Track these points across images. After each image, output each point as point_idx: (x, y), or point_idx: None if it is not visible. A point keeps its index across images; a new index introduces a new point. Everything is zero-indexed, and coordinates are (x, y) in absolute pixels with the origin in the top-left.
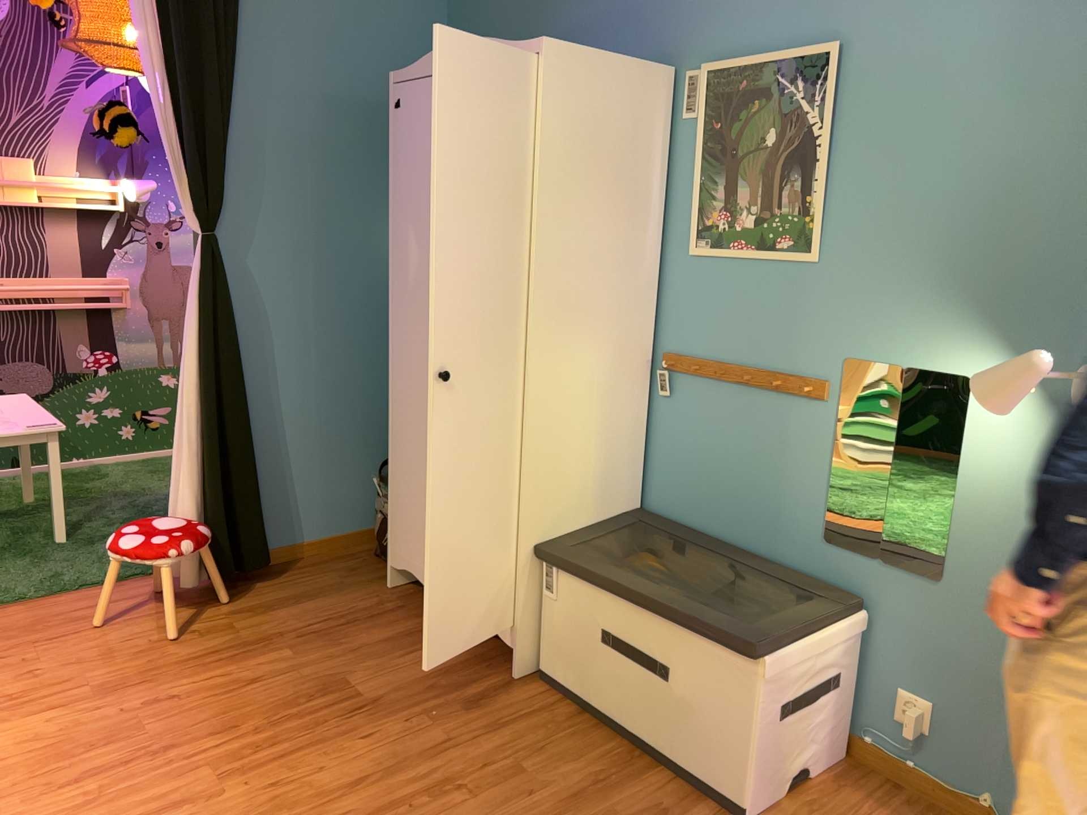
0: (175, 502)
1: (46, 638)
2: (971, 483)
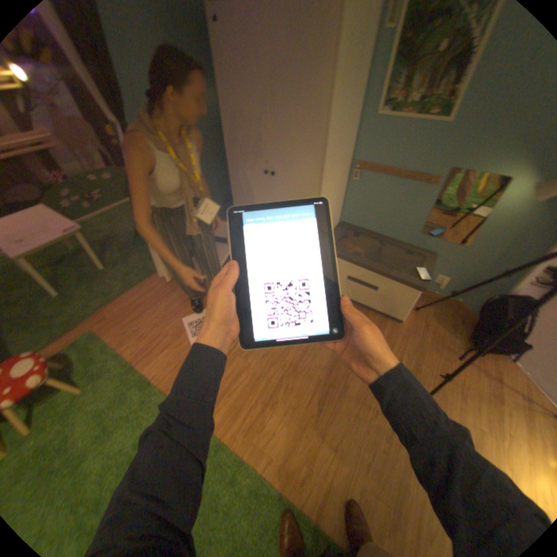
0: (153, 251)
1: (134, 318)
2: (494, 217)
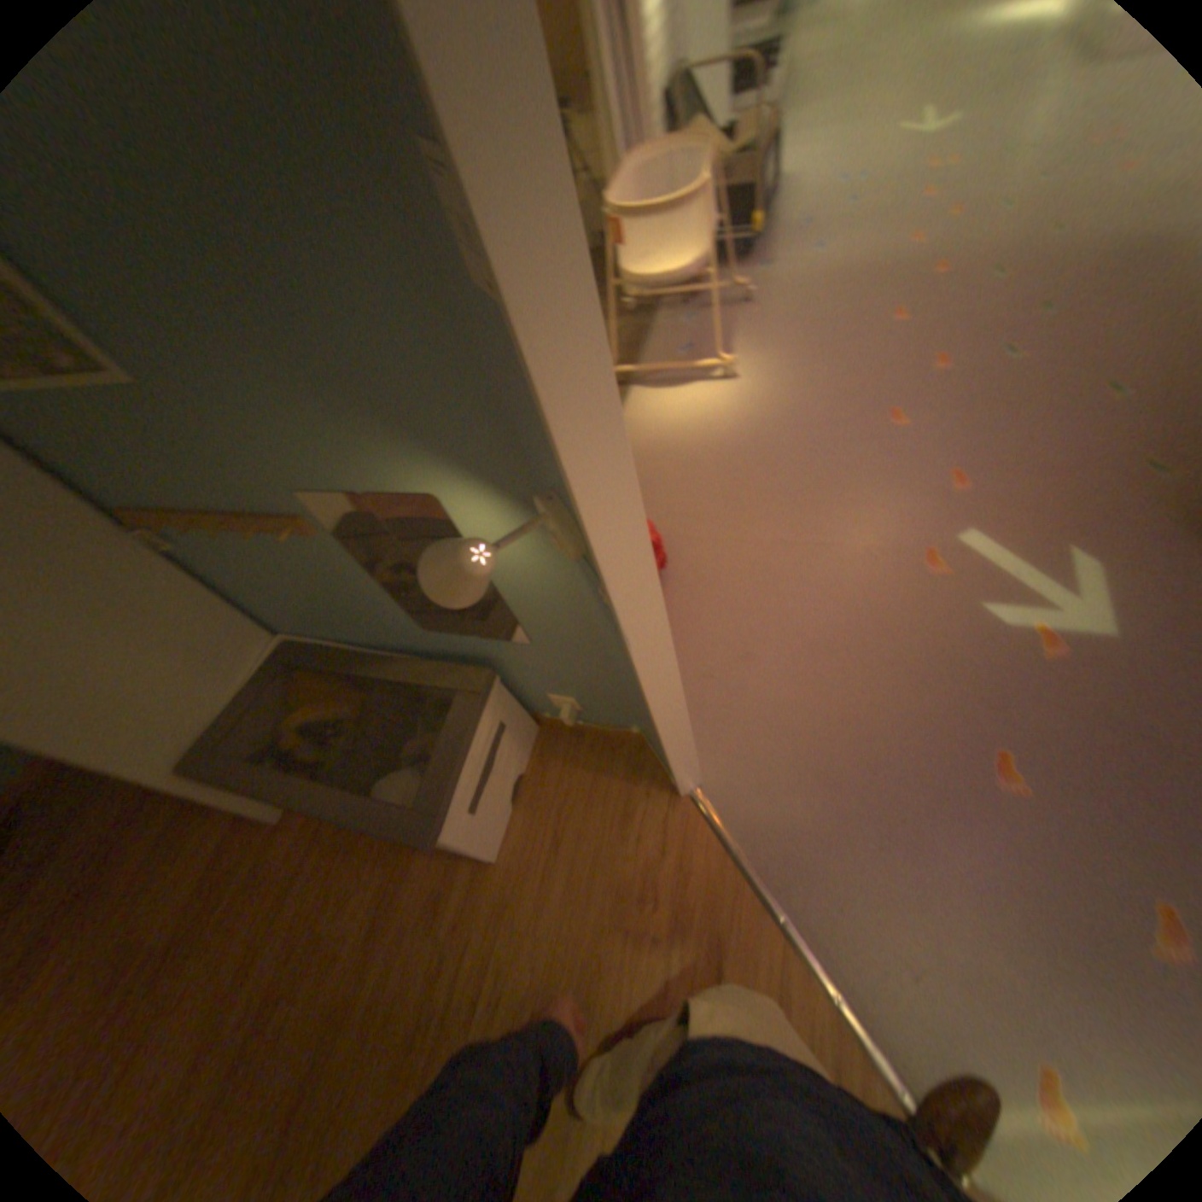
0: None
1: None
2: (502, 580)
